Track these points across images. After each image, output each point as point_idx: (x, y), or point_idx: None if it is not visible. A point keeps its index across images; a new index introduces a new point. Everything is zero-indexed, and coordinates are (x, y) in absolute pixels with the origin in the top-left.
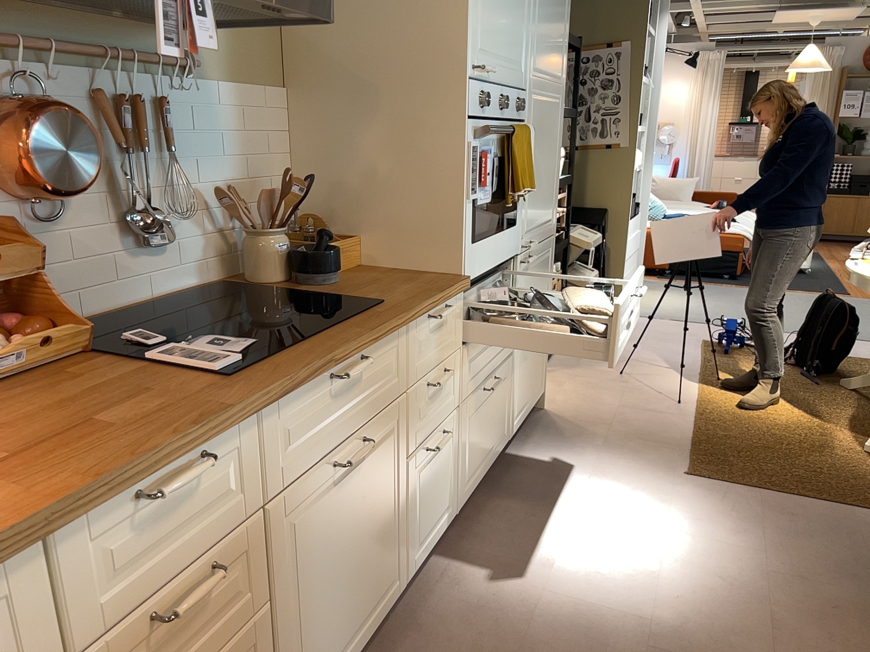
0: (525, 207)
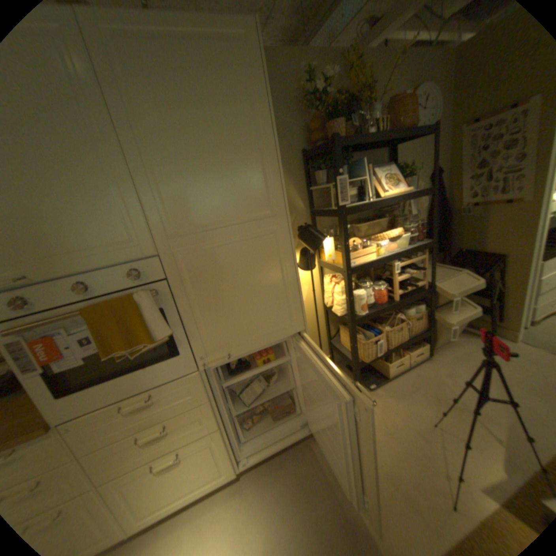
0: (193, 339)
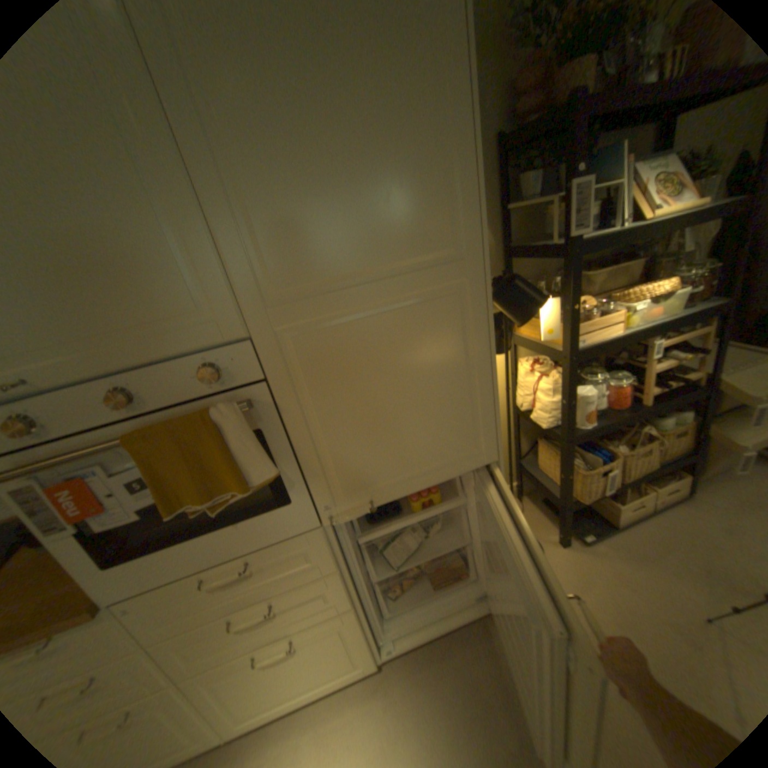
0: (313, 478)
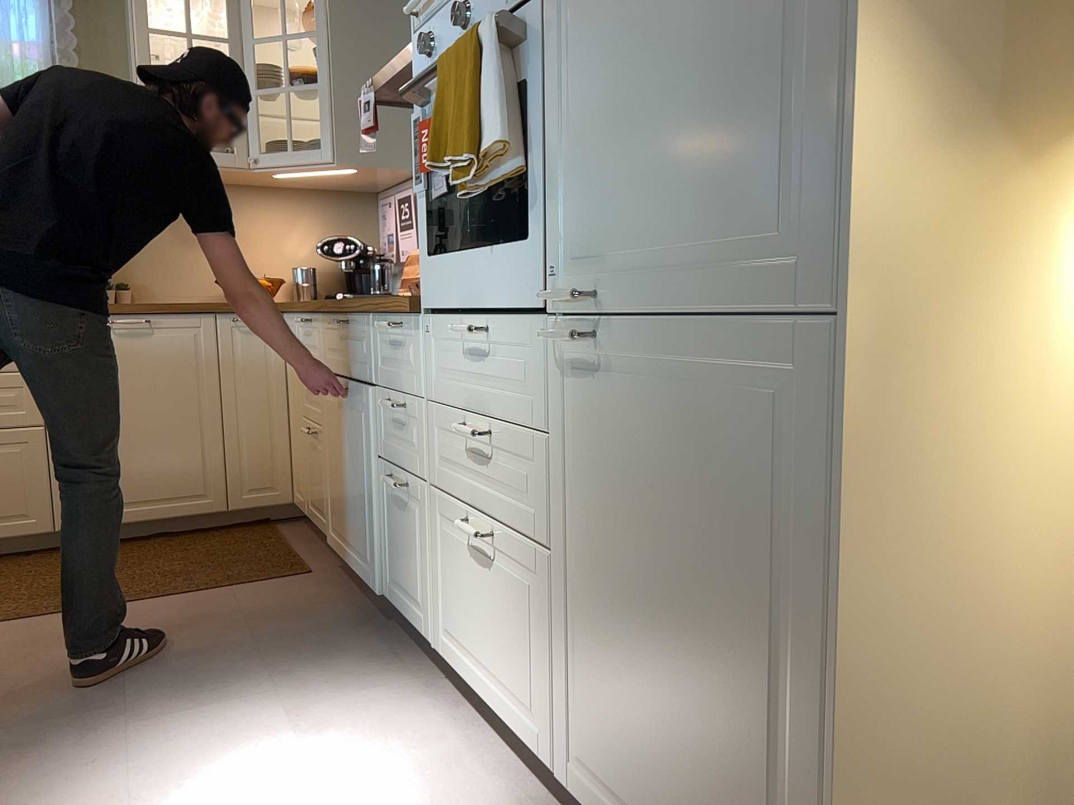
0: (558, 197)
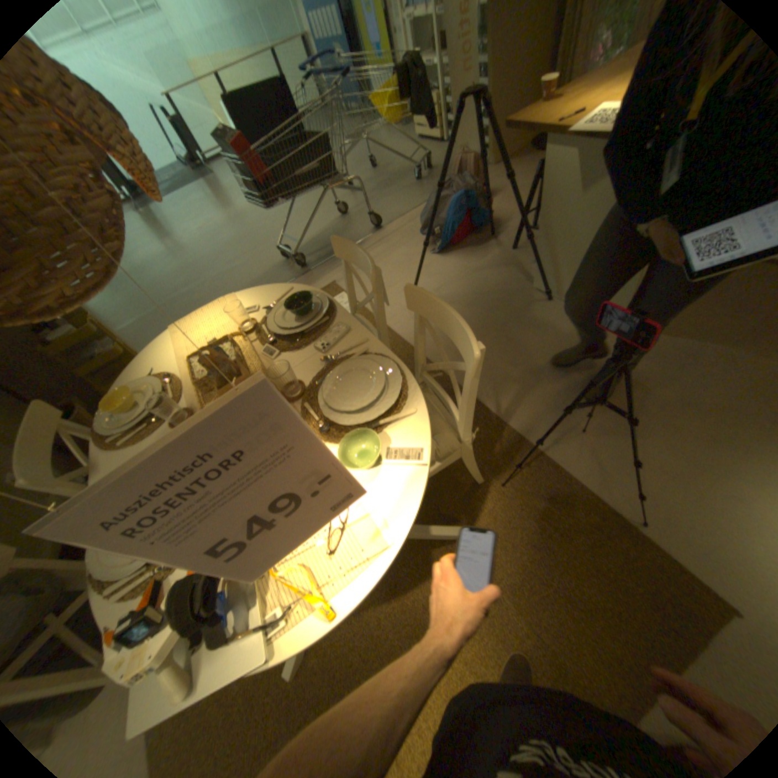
0: None
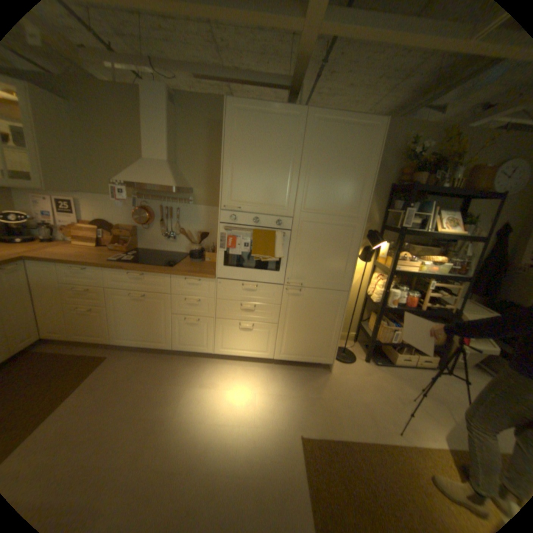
0: (289, 266)
